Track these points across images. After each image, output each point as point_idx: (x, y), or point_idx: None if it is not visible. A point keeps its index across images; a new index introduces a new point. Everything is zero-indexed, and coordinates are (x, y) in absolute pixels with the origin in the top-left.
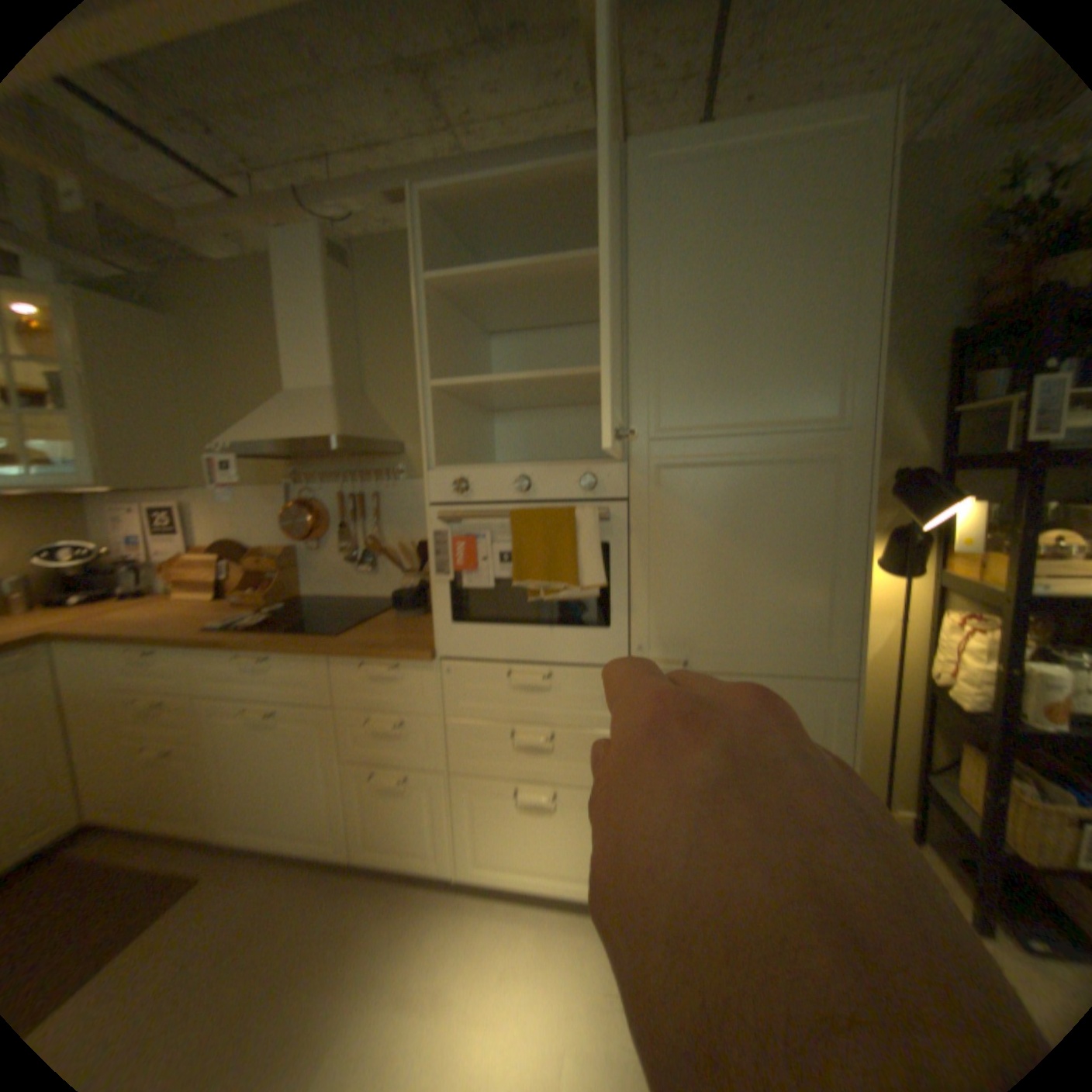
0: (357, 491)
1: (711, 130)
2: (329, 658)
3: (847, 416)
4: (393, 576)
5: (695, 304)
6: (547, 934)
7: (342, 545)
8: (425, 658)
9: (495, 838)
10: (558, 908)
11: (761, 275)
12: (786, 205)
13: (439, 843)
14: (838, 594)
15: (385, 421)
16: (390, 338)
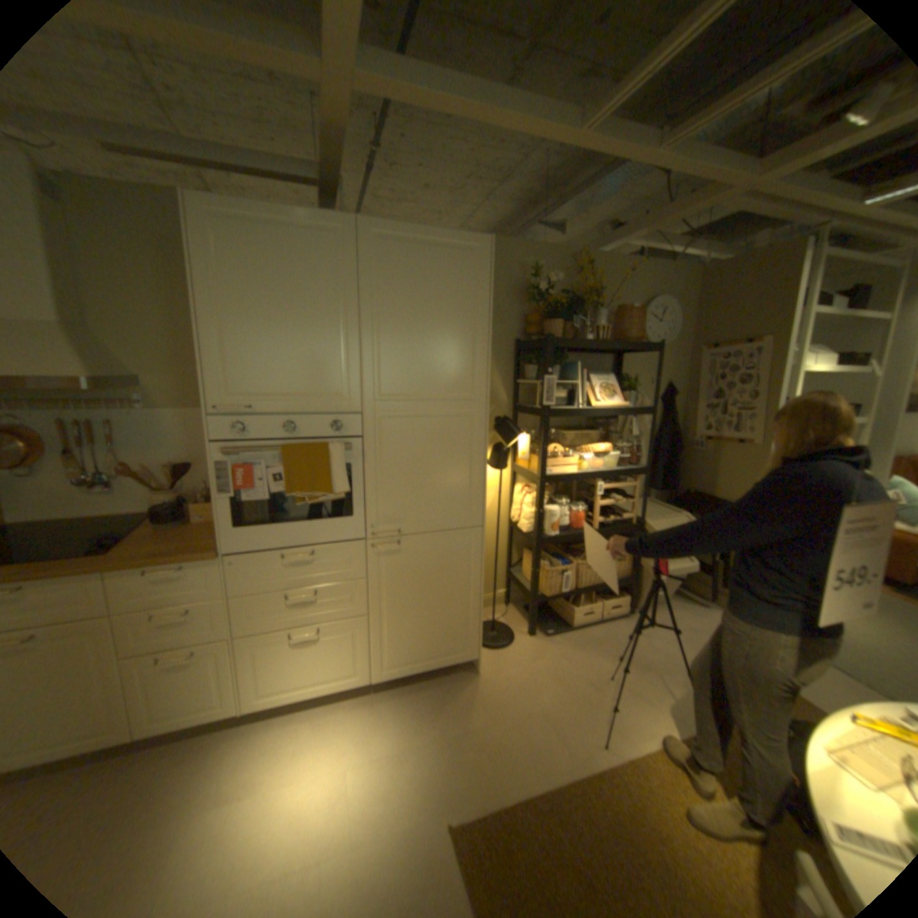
0: (81, 421)
1: (406, 228)
2: (103, 578)
3: (474, 395)
4: (131, 497)
5: (399, 326)
6: (316, 723)
7: (62, 472)
8: (209, 561)
9: (273, 676)
10: (320, 707)
11: (433, 316)
12: (445, 281)
13: (224, 696)
14: (472, 485)
15: (114, 357)
16: (117, 281)
